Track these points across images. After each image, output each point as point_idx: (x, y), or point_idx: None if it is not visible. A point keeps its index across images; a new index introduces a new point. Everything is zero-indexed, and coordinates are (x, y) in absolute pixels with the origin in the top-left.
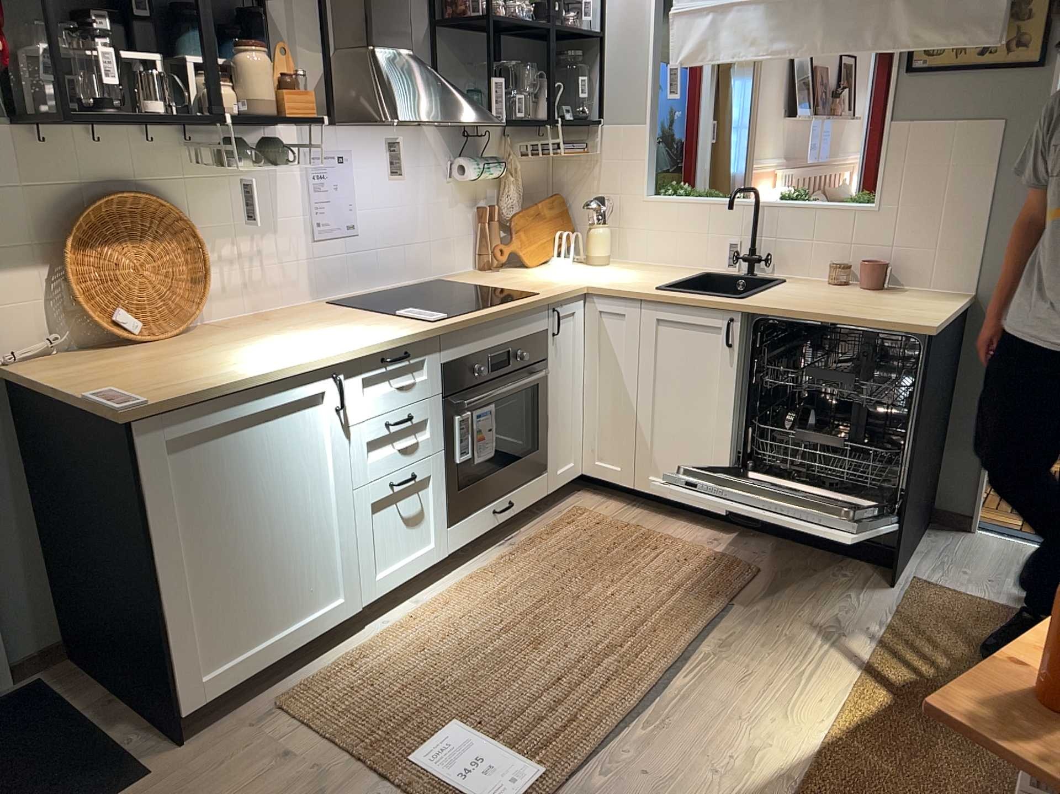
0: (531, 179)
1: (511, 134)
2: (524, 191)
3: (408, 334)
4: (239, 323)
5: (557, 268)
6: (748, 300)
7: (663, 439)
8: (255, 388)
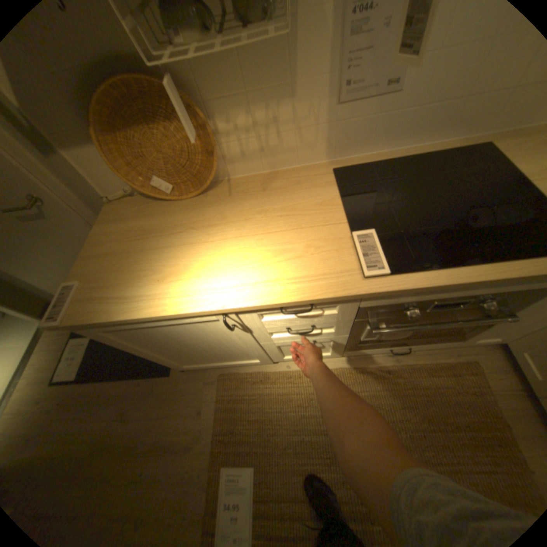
0: None
1: None
2: None
3: (314, 296)
4: (248, 183)
5: None
6: None
7: None
8: (147, 318)
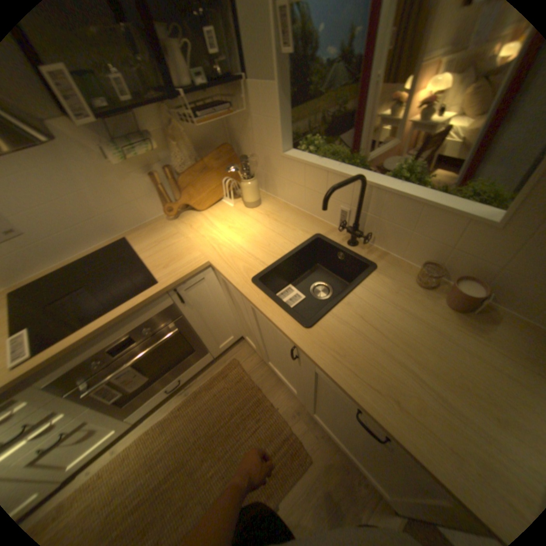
0: (205, 131)
1: (170, 97)
2: (200, 143)
3: None
4: None
5: (219, 212)
6: (309, 334)
7: (269, 354)
8: None
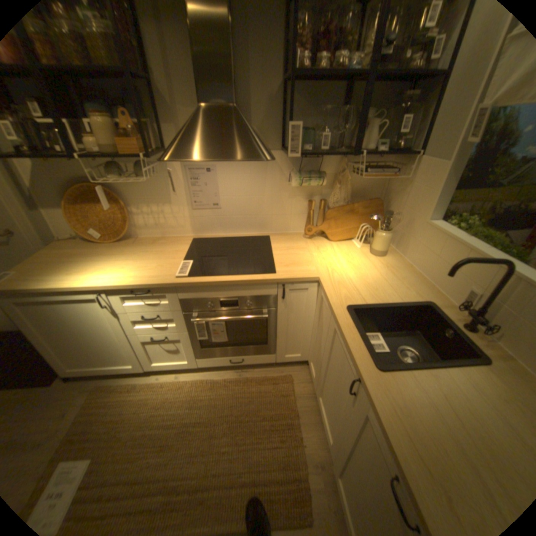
0: (365, 185)
1: (351, 155)
2: (356, 193)
3: (147, 283)
4: (146, 240)
5: (345, 248)
6: (378, 377)
7: (325, 388)
8: (50, 291)
